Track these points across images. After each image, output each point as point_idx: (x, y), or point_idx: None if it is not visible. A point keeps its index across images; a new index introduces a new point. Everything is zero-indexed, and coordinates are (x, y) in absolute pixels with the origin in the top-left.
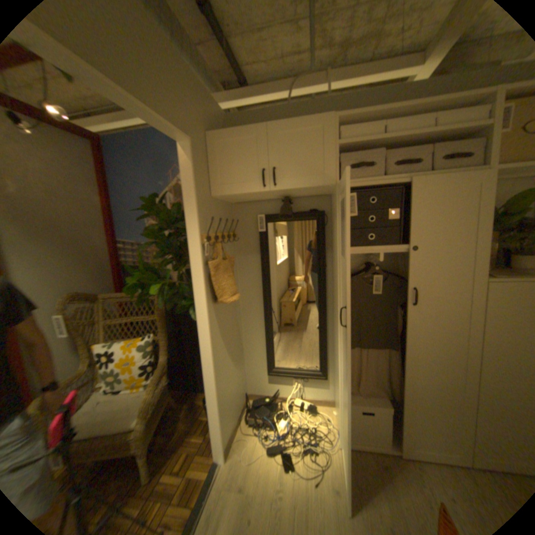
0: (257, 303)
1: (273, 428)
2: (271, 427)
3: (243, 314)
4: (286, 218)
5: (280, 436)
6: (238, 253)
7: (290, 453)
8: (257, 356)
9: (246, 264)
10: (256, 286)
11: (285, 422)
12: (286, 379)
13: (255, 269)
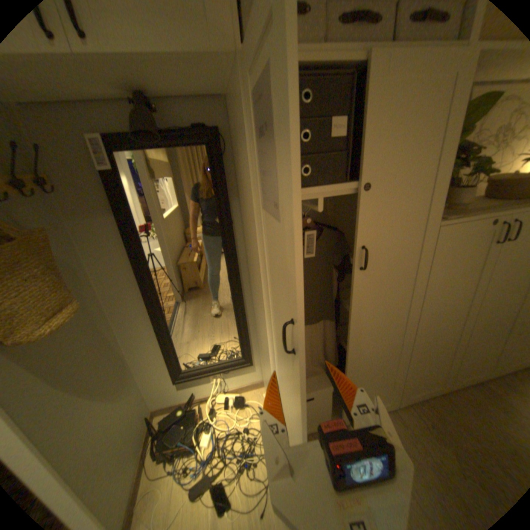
0: (131, 293)
1: (194, 448)
2: (191, 451)
3: (111, 314)
4: (148, 139)
5: (204, 459)
6: (67, 214)
7: (221, 477)
8: (152, 363)
9: (92, 233)
10: (122, 268)
11: (208, 438)
12: (201, 377)
13: (112, 241)
